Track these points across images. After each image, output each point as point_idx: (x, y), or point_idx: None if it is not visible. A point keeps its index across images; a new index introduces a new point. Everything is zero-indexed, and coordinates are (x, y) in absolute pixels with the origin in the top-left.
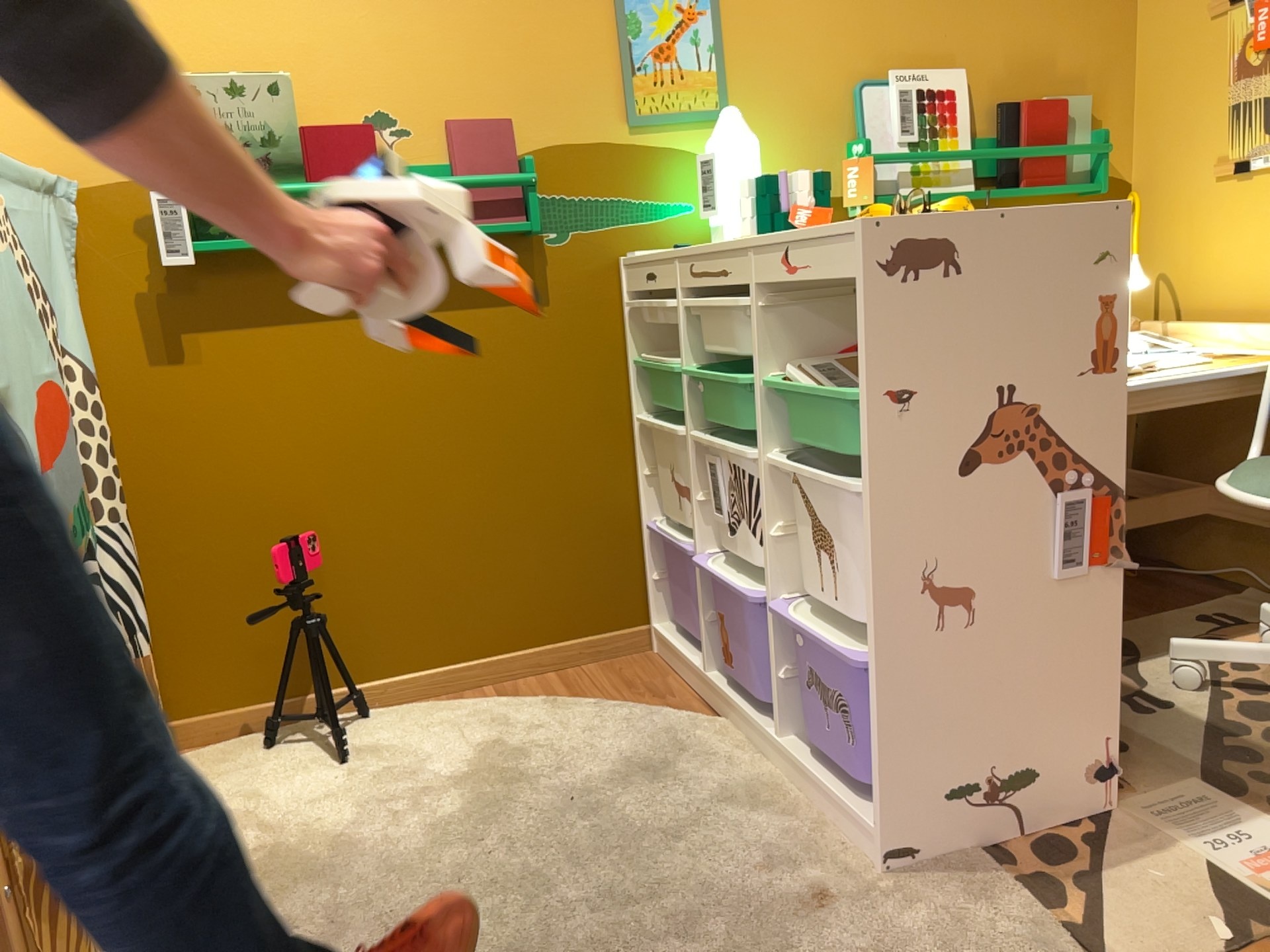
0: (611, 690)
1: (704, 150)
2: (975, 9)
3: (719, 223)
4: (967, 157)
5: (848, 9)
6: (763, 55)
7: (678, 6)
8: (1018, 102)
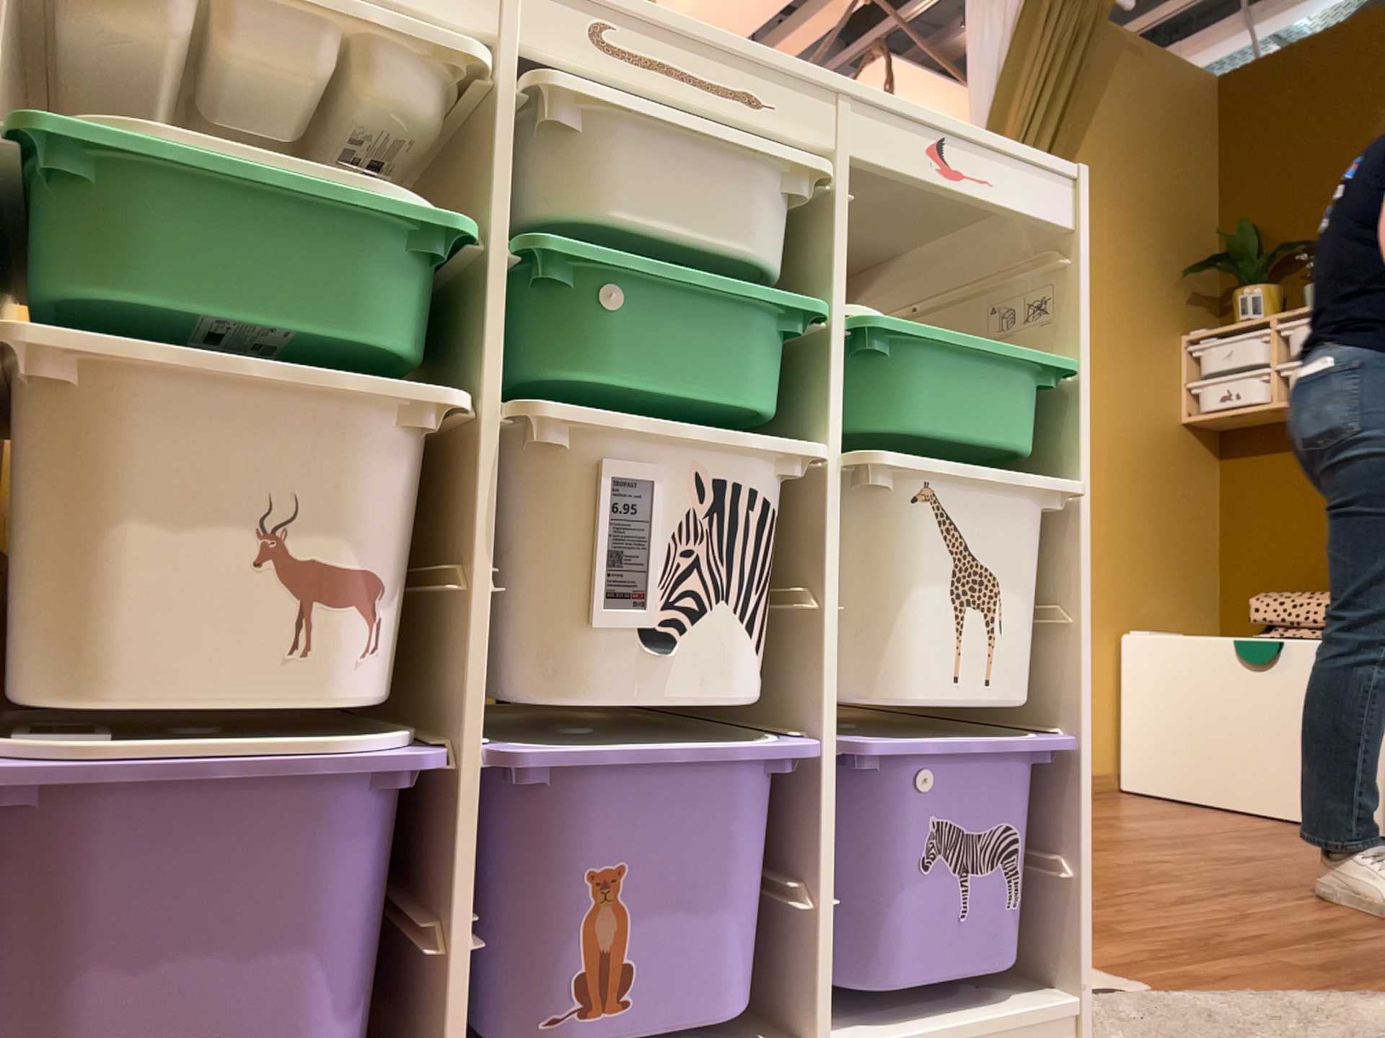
0: None
1: None
2: None
3: None
4: None
5: None
6: None
7: None
8: None
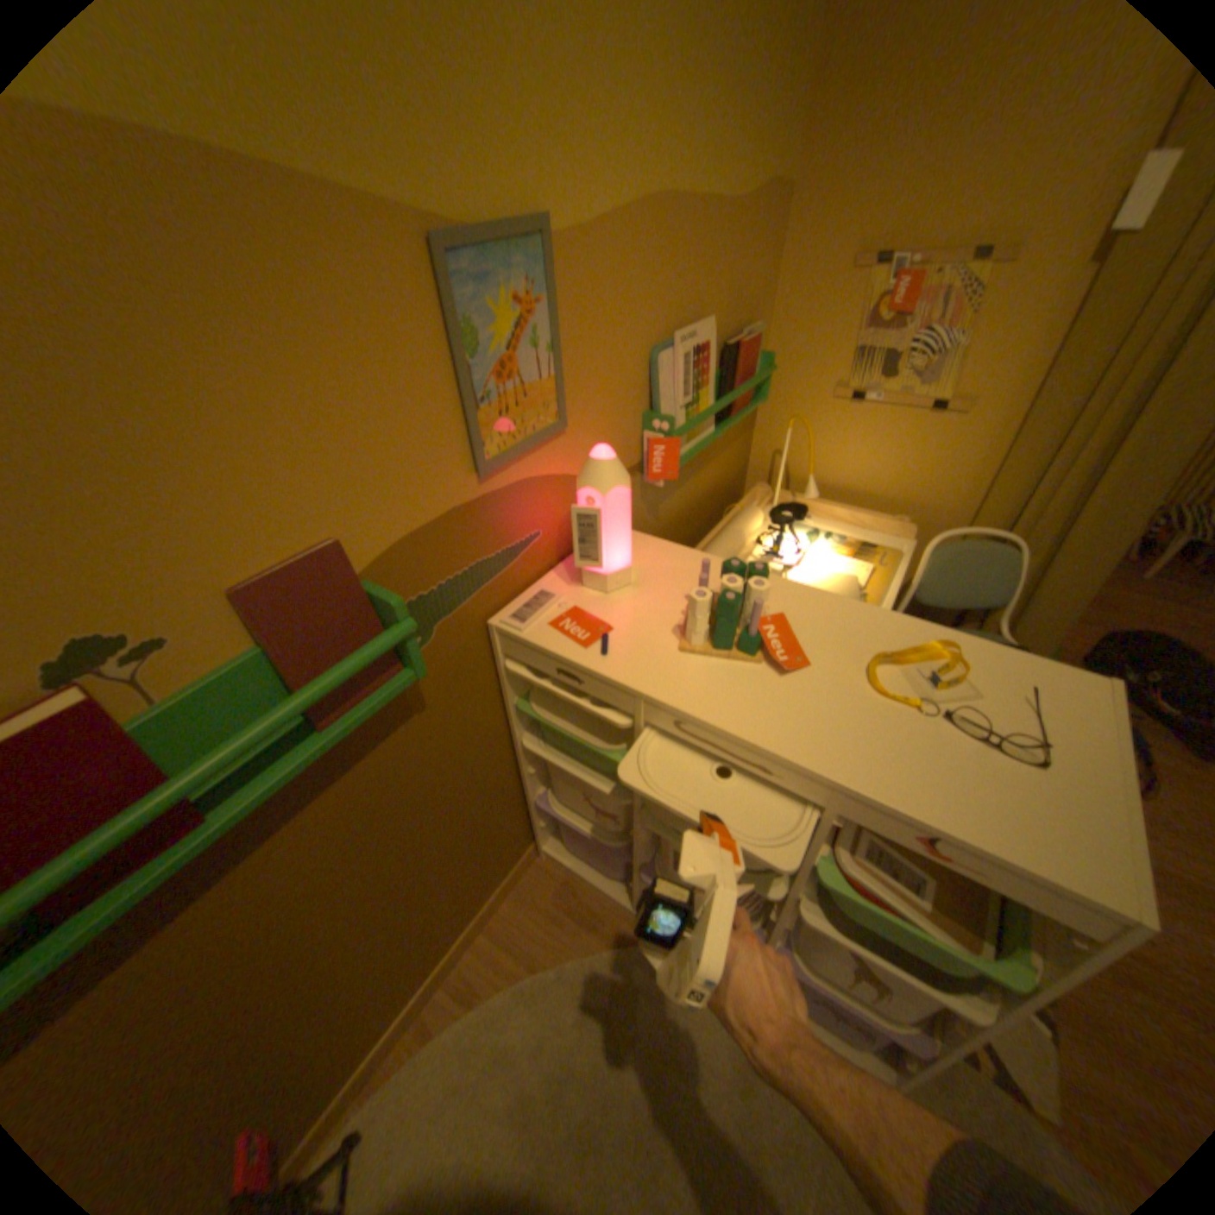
0: (547, 935)
1: (548, 468)
2: (722, 246)
3: (595, 567)
4: (716, 404)
5: (651, 262)
6: (591, 338)
7: (516, 292)
8: (740, 341)
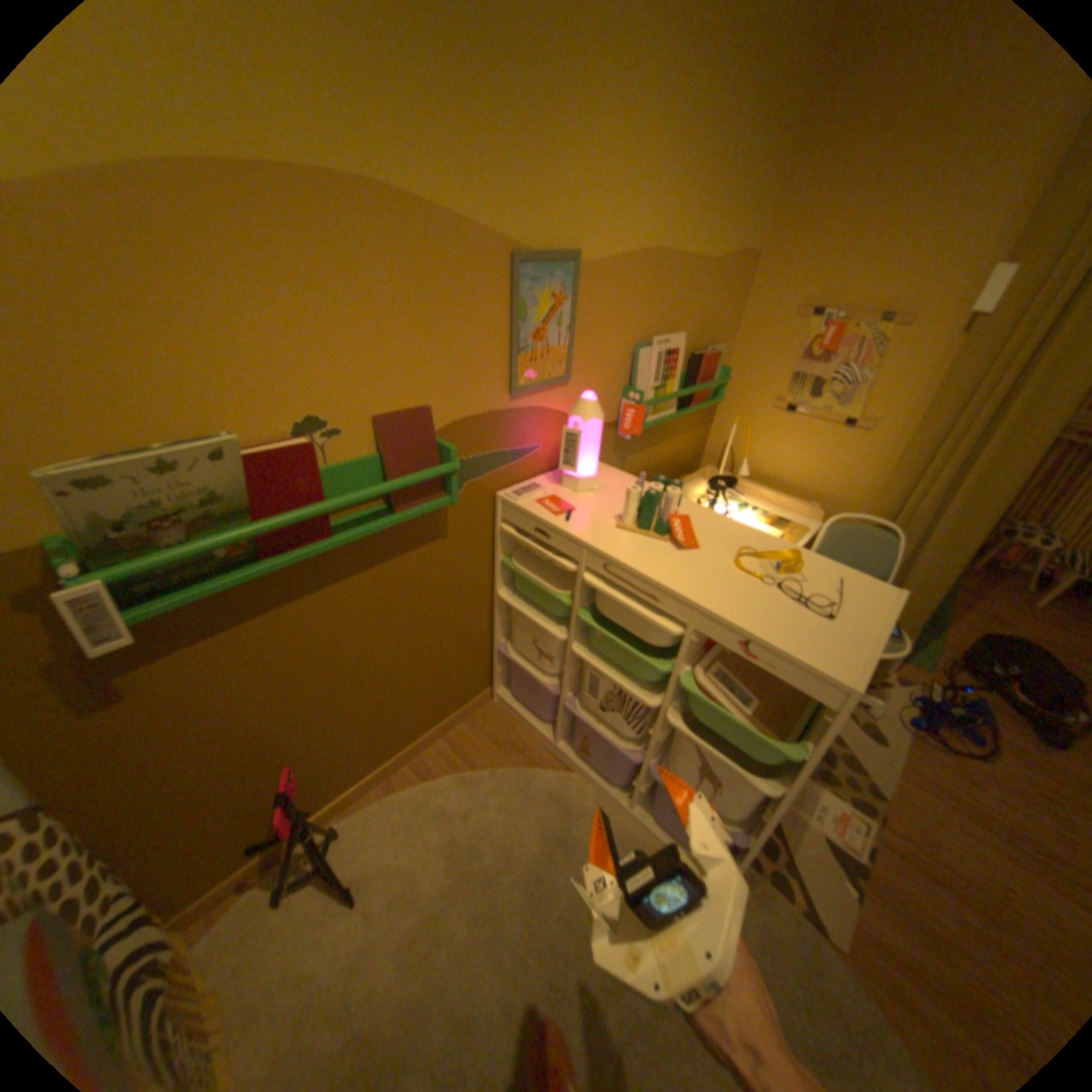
0: (488, 750)
1: (552, 405)
2: (696, 288)
3: (571, 473)
4: (678, 393)
5: (642, 289)
6: (594, 329)
7: (553, 292)
8: (703, 353)
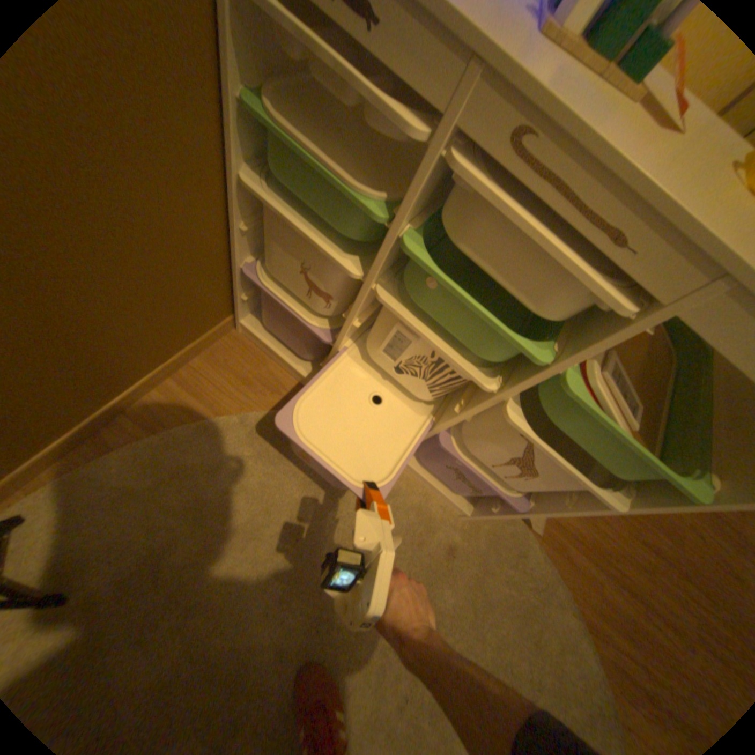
0: (235, 390)
1: None
2: None
3: None
4: None
5: None
6: None
7: None
8: None
